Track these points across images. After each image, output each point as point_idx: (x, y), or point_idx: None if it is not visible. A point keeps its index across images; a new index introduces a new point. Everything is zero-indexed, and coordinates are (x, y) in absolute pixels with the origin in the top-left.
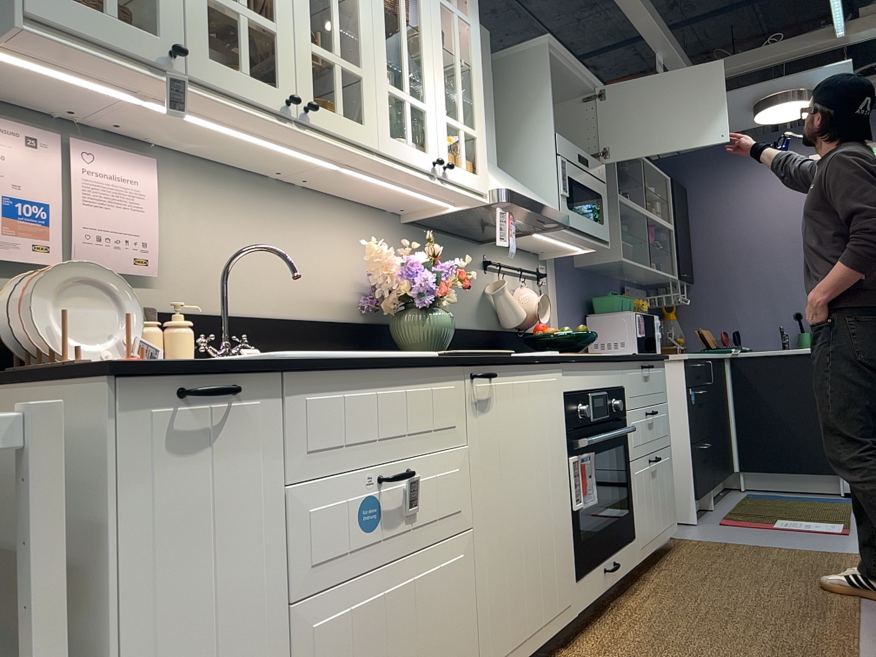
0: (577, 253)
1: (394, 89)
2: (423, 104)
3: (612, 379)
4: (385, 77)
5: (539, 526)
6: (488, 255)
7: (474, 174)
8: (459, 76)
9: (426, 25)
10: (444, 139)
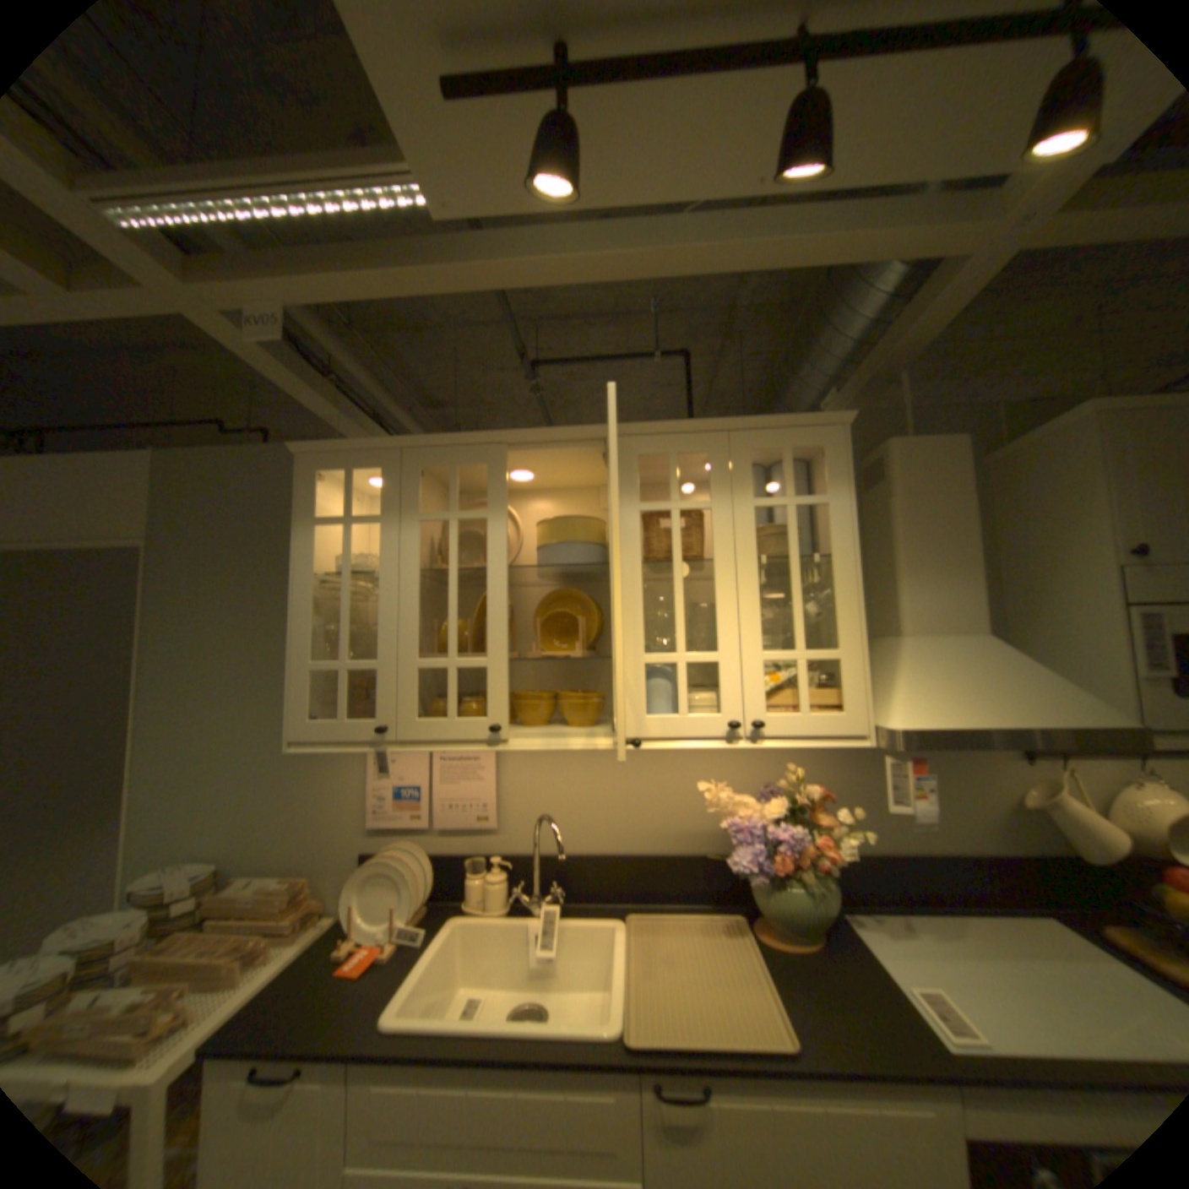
0: None
1: (657, 657)
2: (713, 656)
3: None
4: (641, 650)
5: None
6: None
7: (831, 716)
8: (797, 587)
9: (722, 551)
10: (758, 687)
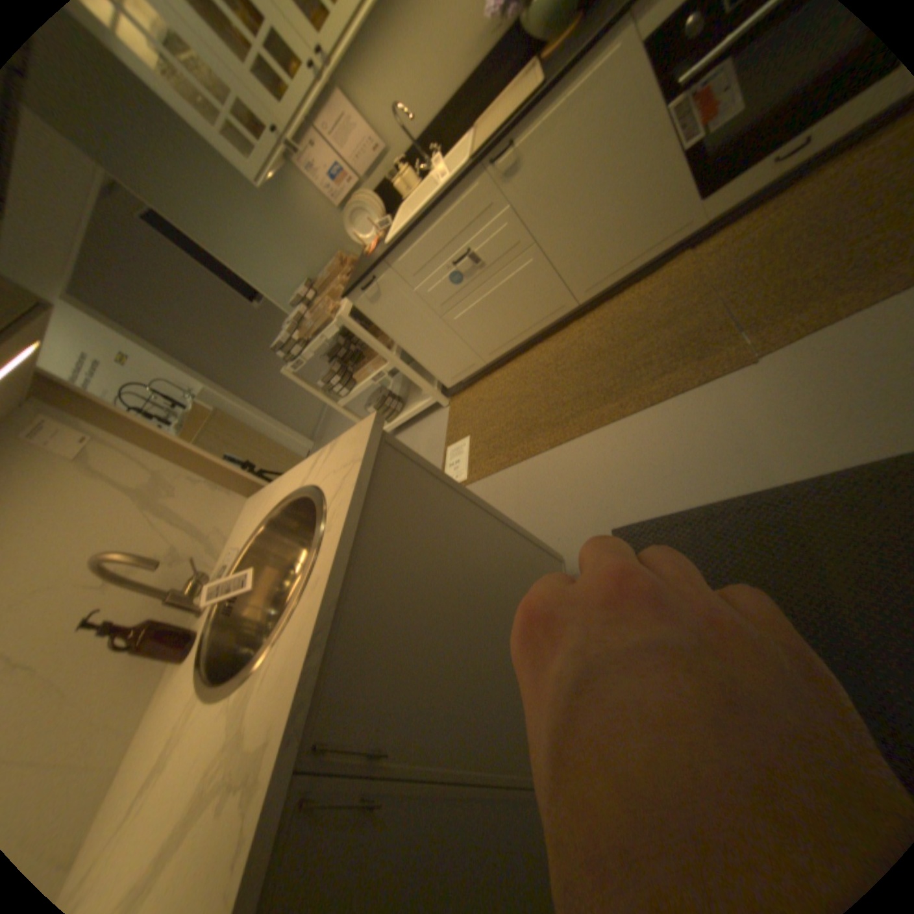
0: None
1: None
2: None
3: None
4: None
5: (619, 197)
6: None
7: None
8: None
9: None
10: None
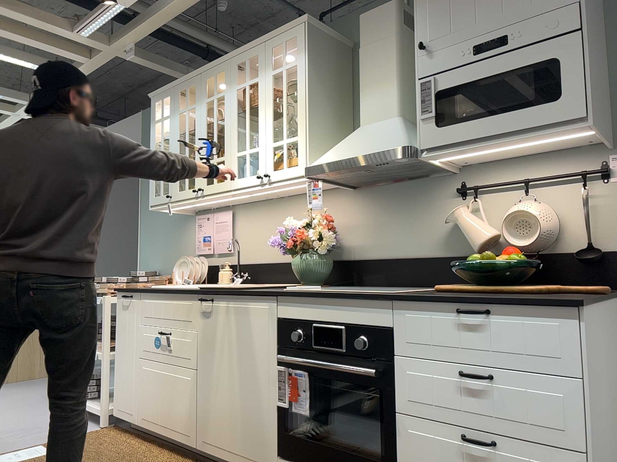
0: (598, 135)
1: (239, 152)
2: (256, 148)
3: (361, 317)
4: (235, 150)
5: (240, 395)
6: (464, 181)
7: (292, 166)
8: (283, 109)
9: (260, 100)
10: (270, 158)
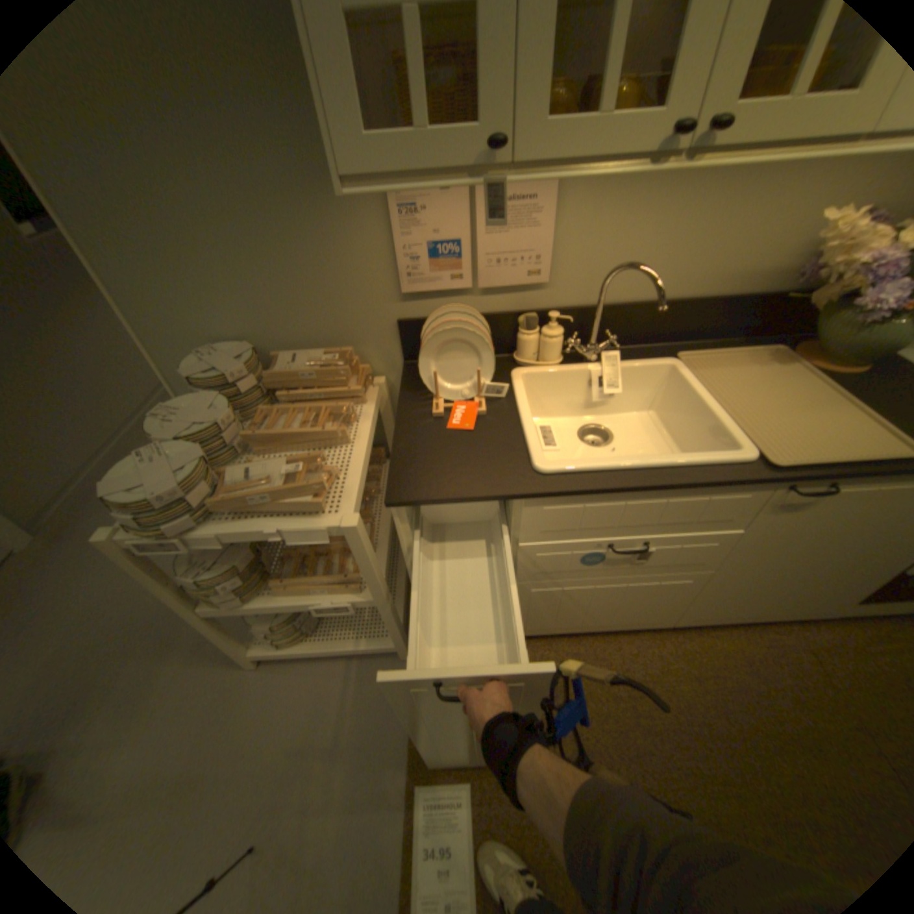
0: None
1: None
2: None
3: None
4: None
5: (824, 578)
6: None
7: None
8: None
9: None
10: None
